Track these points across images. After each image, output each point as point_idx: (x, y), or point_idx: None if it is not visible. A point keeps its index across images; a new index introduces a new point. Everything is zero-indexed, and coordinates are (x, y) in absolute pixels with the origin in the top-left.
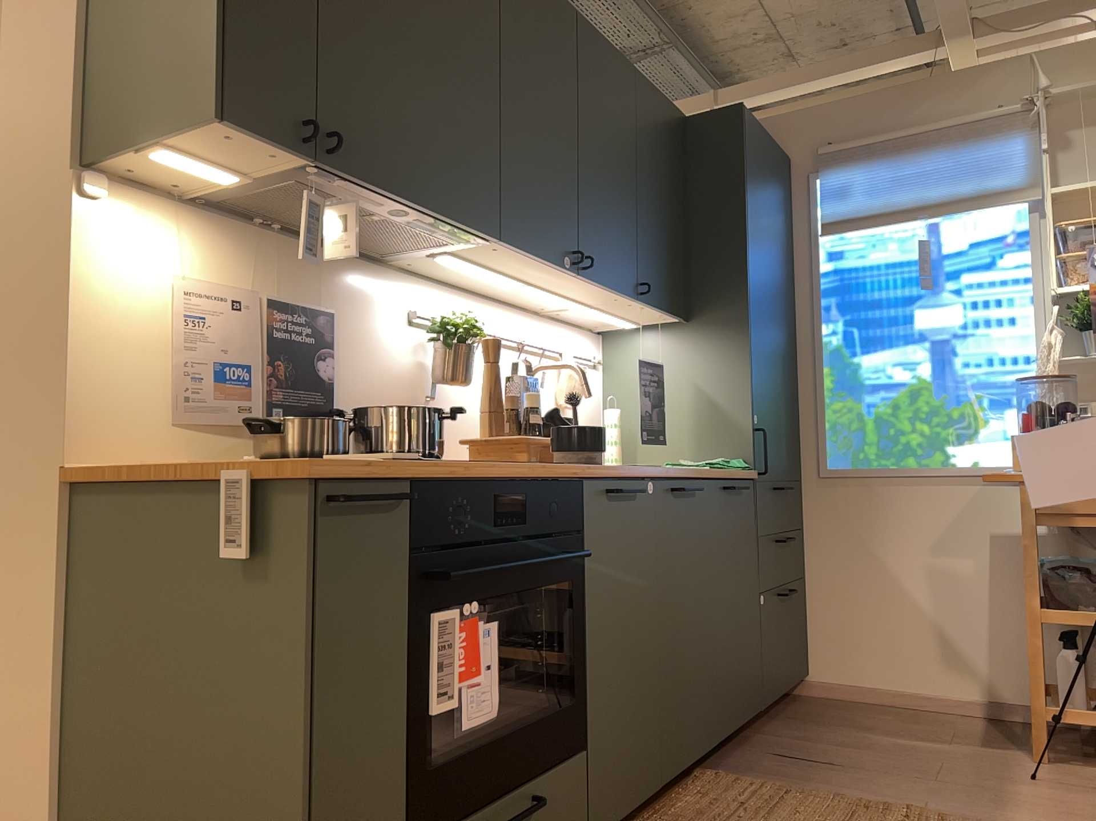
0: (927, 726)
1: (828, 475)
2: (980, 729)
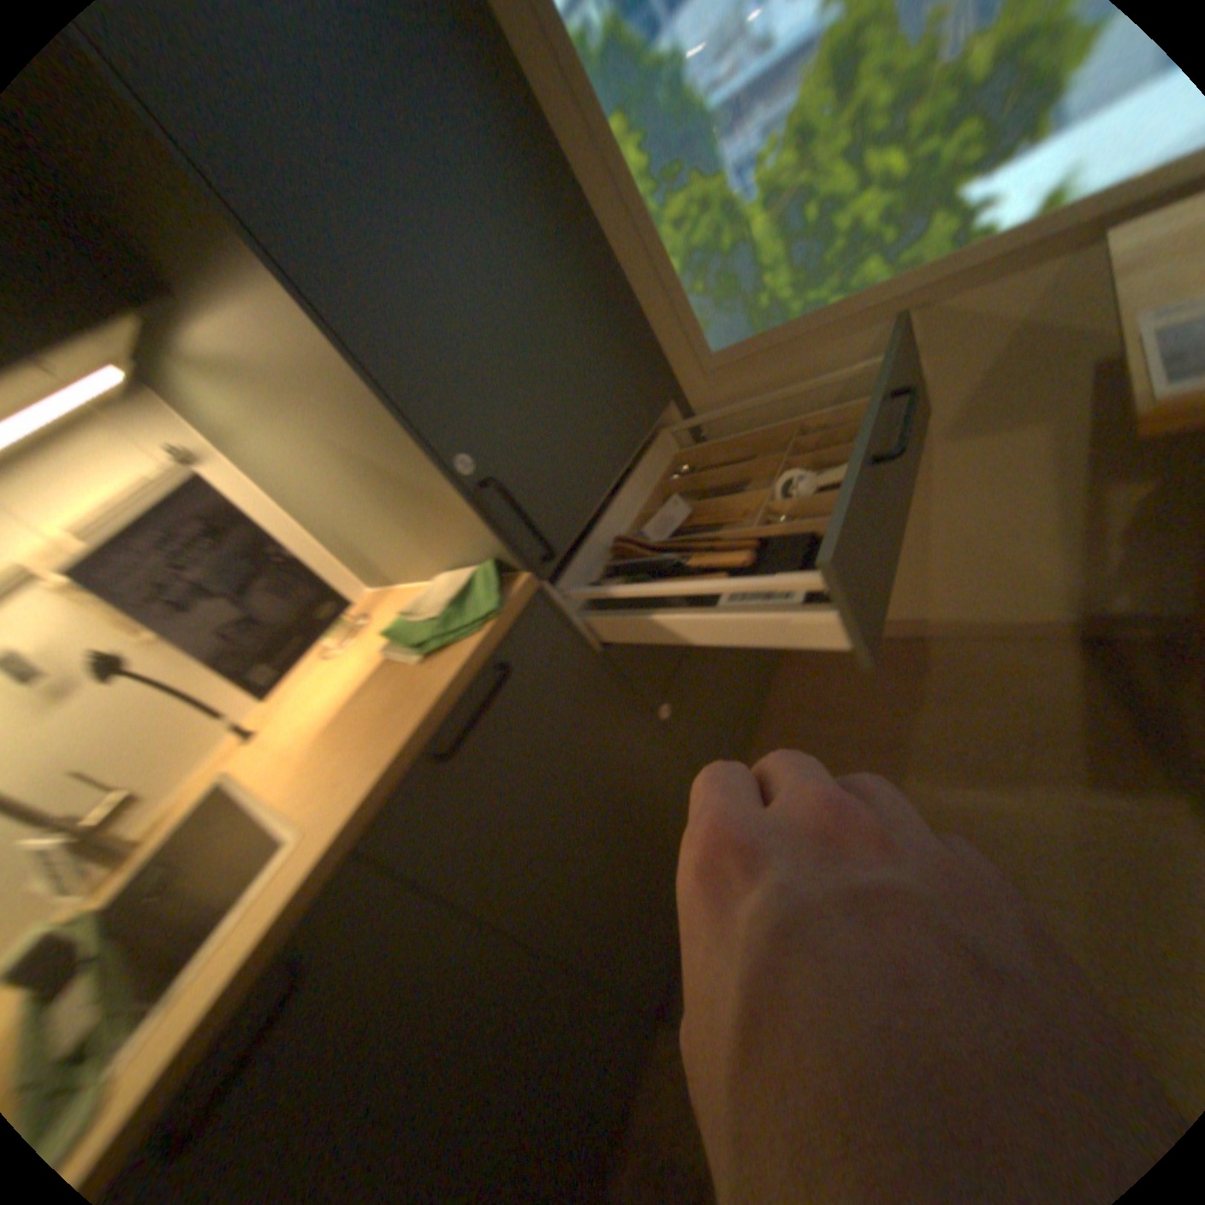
0: (981, 713)
1: (721, 361)
2: (1078, 696)
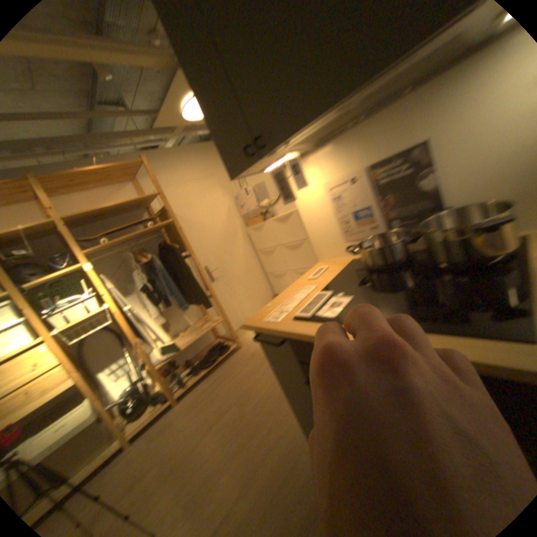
0: None
1: None
2: None
